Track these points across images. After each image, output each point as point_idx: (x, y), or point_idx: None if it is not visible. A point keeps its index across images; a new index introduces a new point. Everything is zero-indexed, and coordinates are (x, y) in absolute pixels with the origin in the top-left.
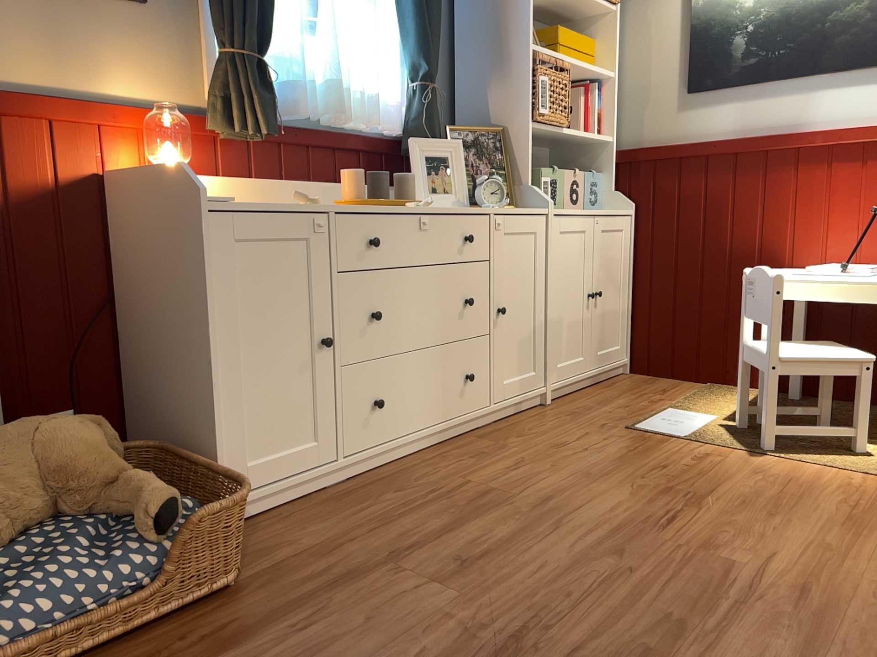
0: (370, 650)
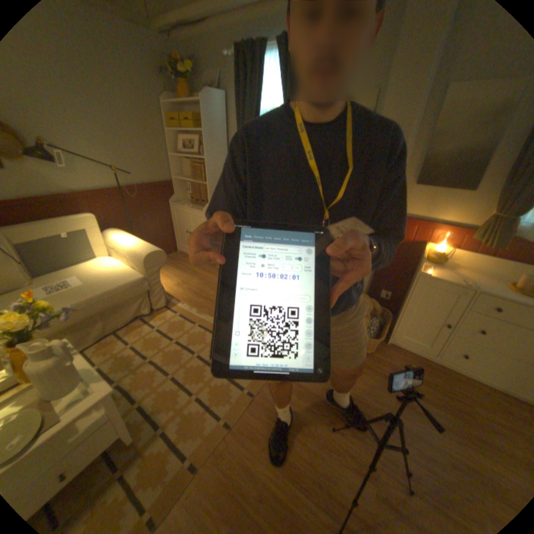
0: (361, 389)
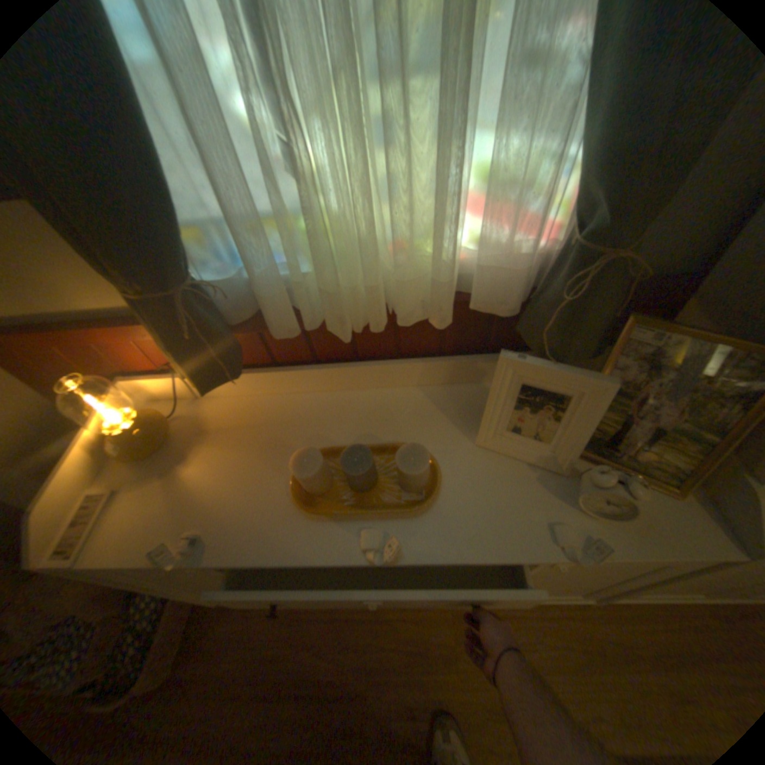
0: None
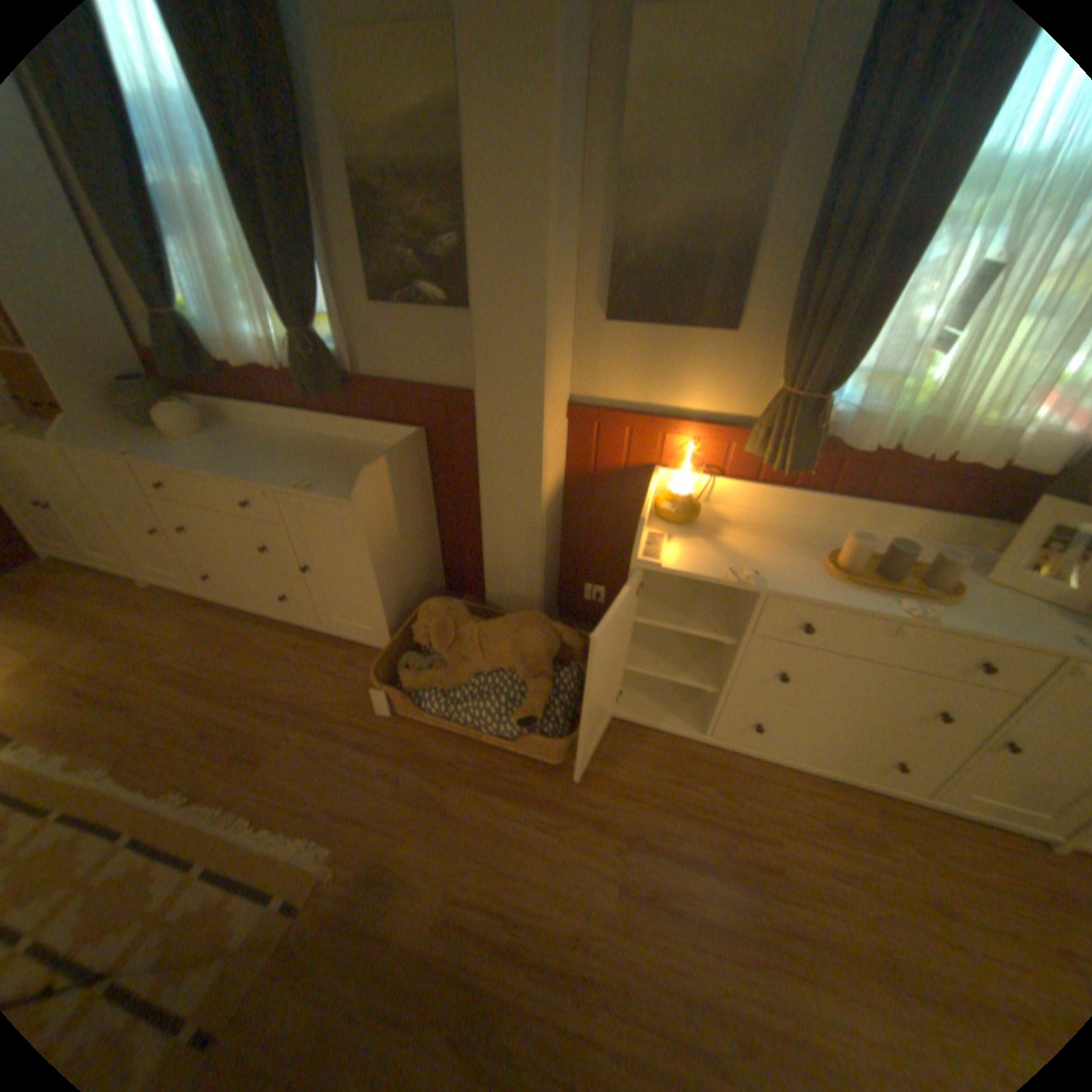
0: (539, 881)
